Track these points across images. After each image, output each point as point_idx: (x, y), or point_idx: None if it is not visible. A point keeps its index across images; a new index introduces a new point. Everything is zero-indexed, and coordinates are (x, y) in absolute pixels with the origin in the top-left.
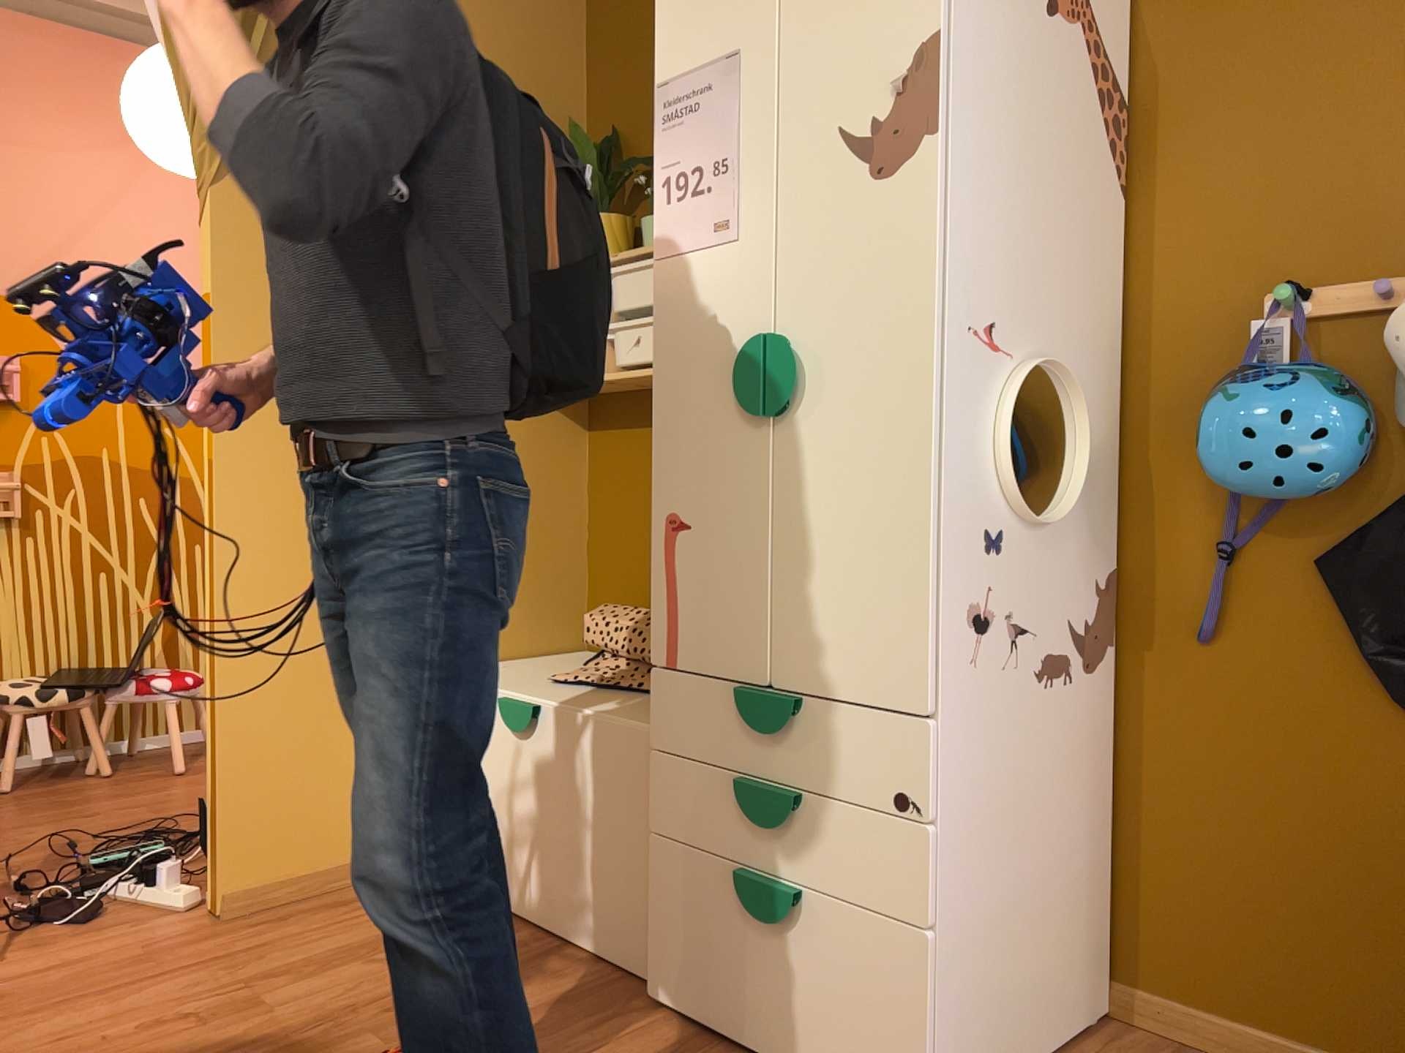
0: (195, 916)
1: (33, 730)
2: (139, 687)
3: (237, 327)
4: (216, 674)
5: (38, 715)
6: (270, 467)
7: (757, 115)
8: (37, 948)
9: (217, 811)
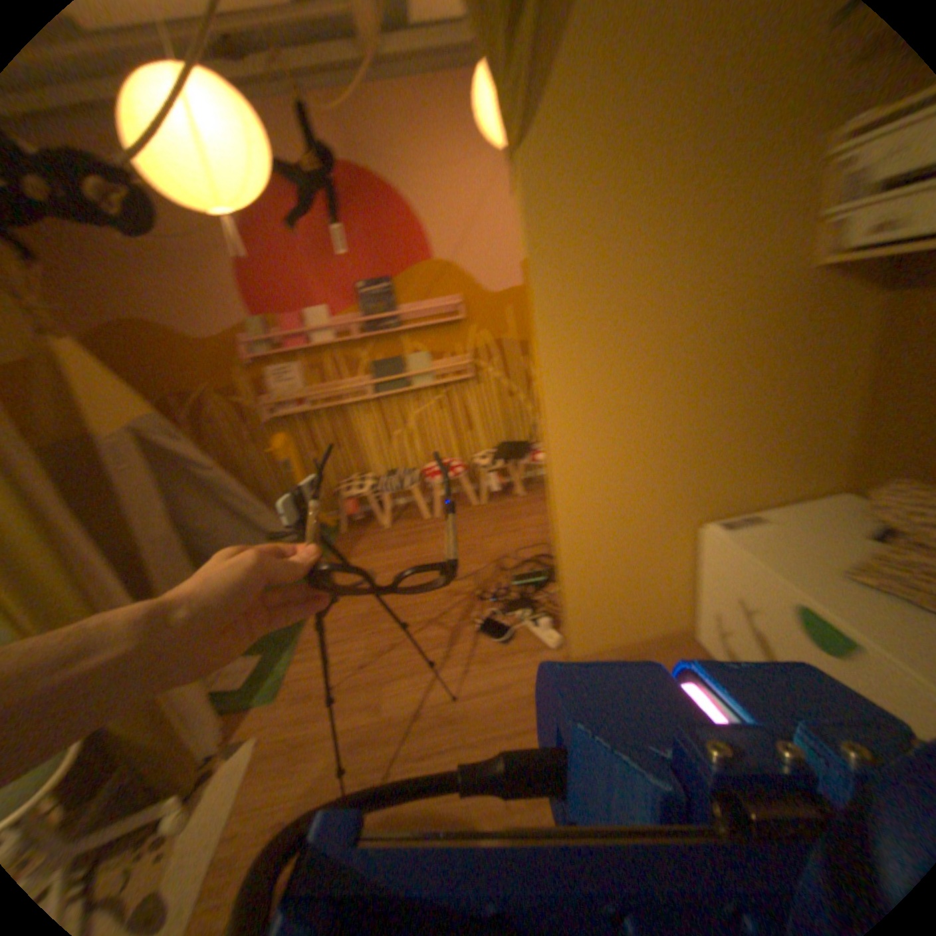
0: (560, 657)
1: (489, 479)
2: (530, 458)
3: (548, 284)
4: (559, 539)
5: (489, 472)
6: (584, 395)
7: None
8: (483, 665)
9: (567, 613)
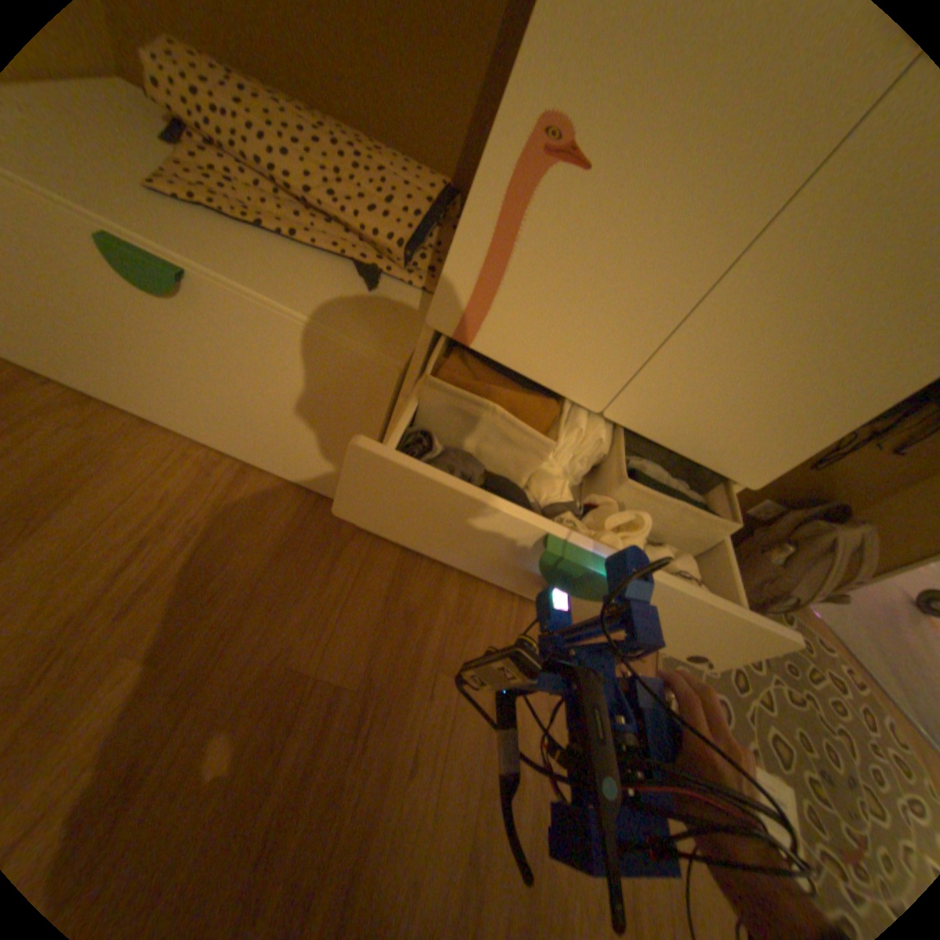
0: None
1: None
2: None
3: None
4: None
5: None
6: None
7: None
8: None
9: None
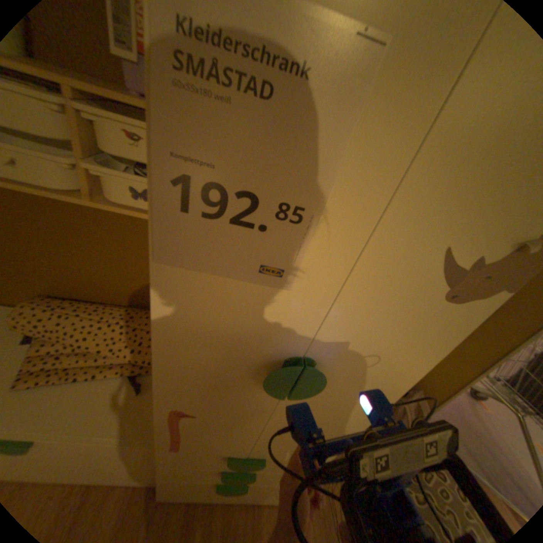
0: None
1: None
2: None
3: None
4: None
5: None
6: None
7: (369, 177)
8: None
9: None
